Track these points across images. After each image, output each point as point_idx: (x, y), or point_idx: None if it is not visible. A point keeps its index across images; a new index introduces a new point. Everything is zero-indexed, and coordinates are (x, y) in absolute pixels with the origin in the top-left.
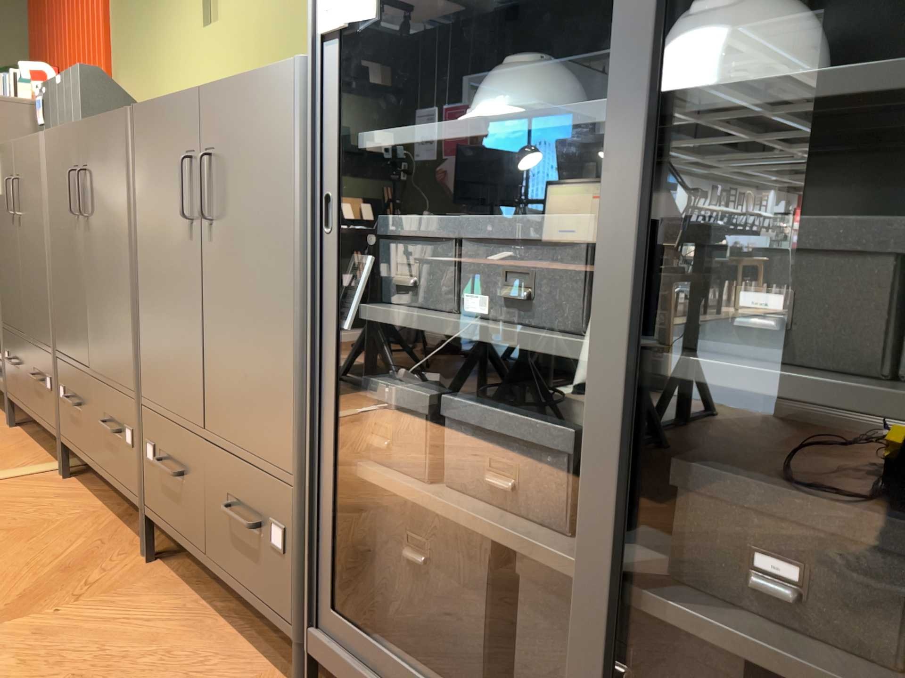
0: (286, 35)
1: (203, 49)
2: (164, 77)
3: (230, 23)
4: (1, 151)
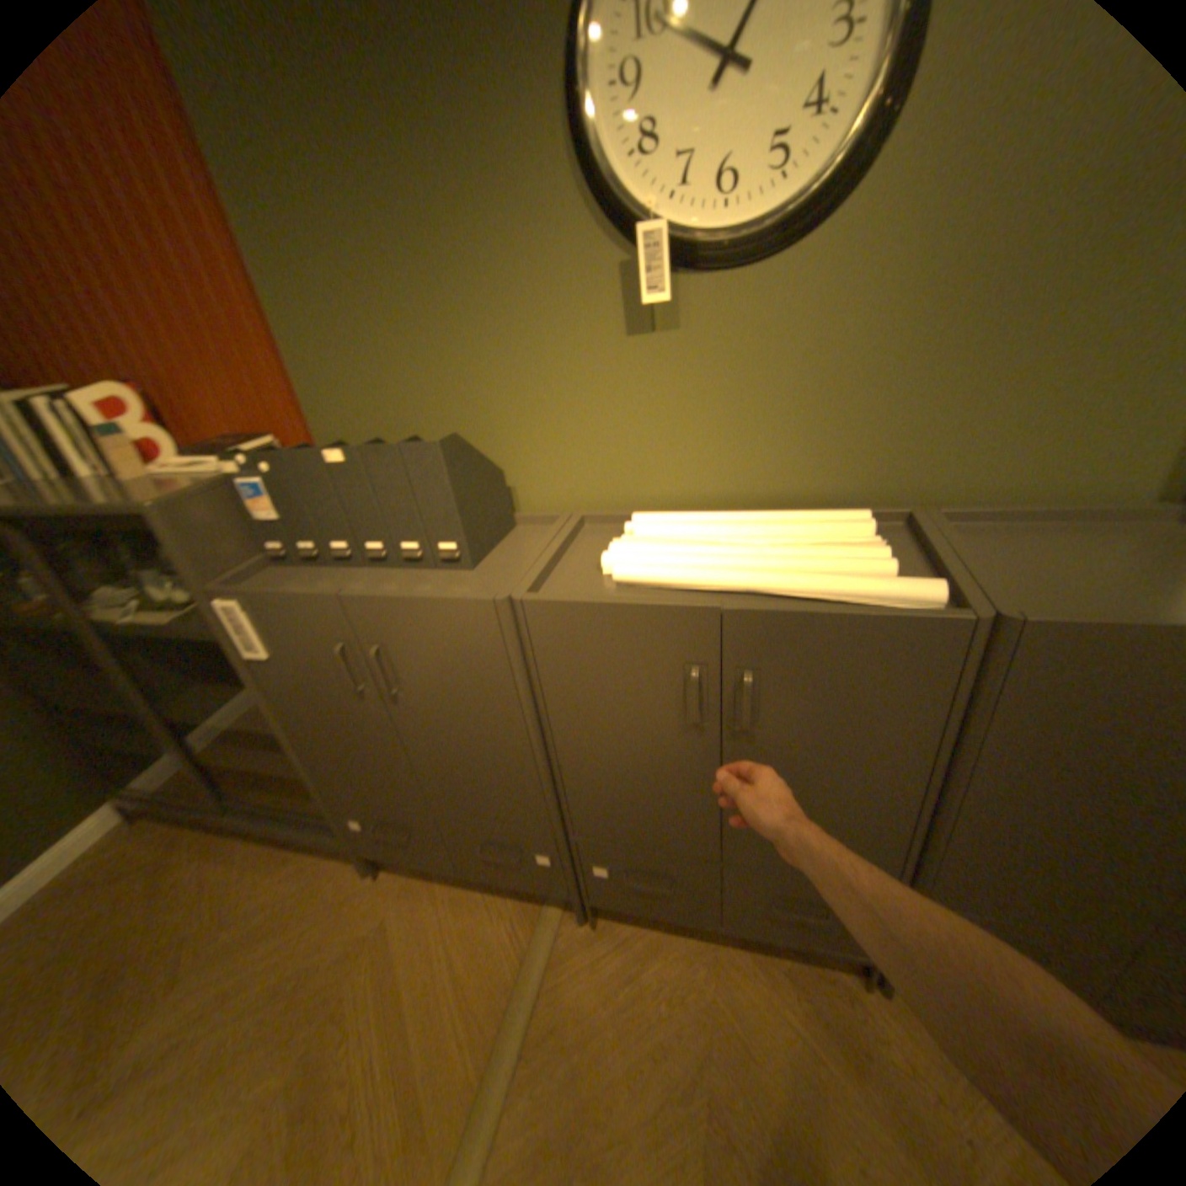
0: (907, 367)
1: (628, 368)
2: (491, 401)
3: (721, 333)
4: (265, 598)
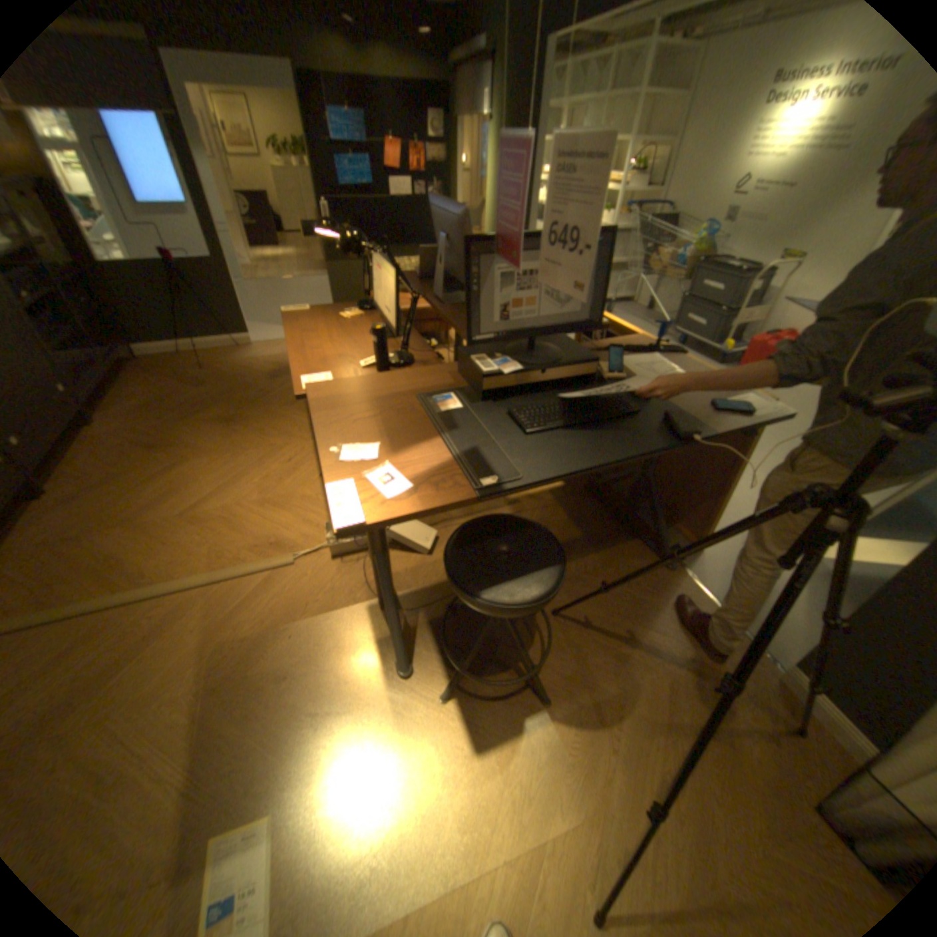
0: None
1: None
2: None
3: None
4: None
